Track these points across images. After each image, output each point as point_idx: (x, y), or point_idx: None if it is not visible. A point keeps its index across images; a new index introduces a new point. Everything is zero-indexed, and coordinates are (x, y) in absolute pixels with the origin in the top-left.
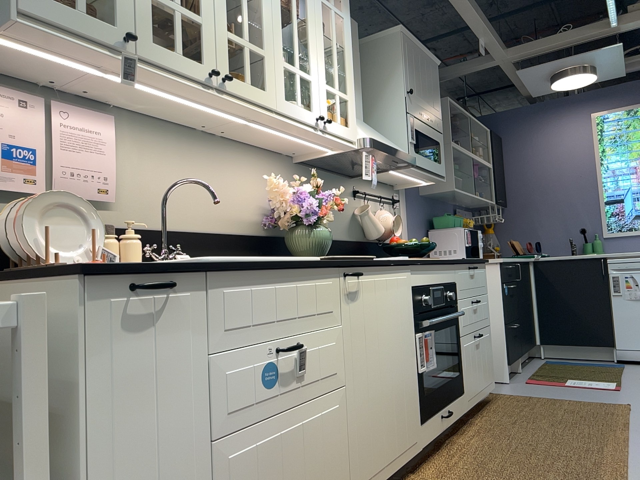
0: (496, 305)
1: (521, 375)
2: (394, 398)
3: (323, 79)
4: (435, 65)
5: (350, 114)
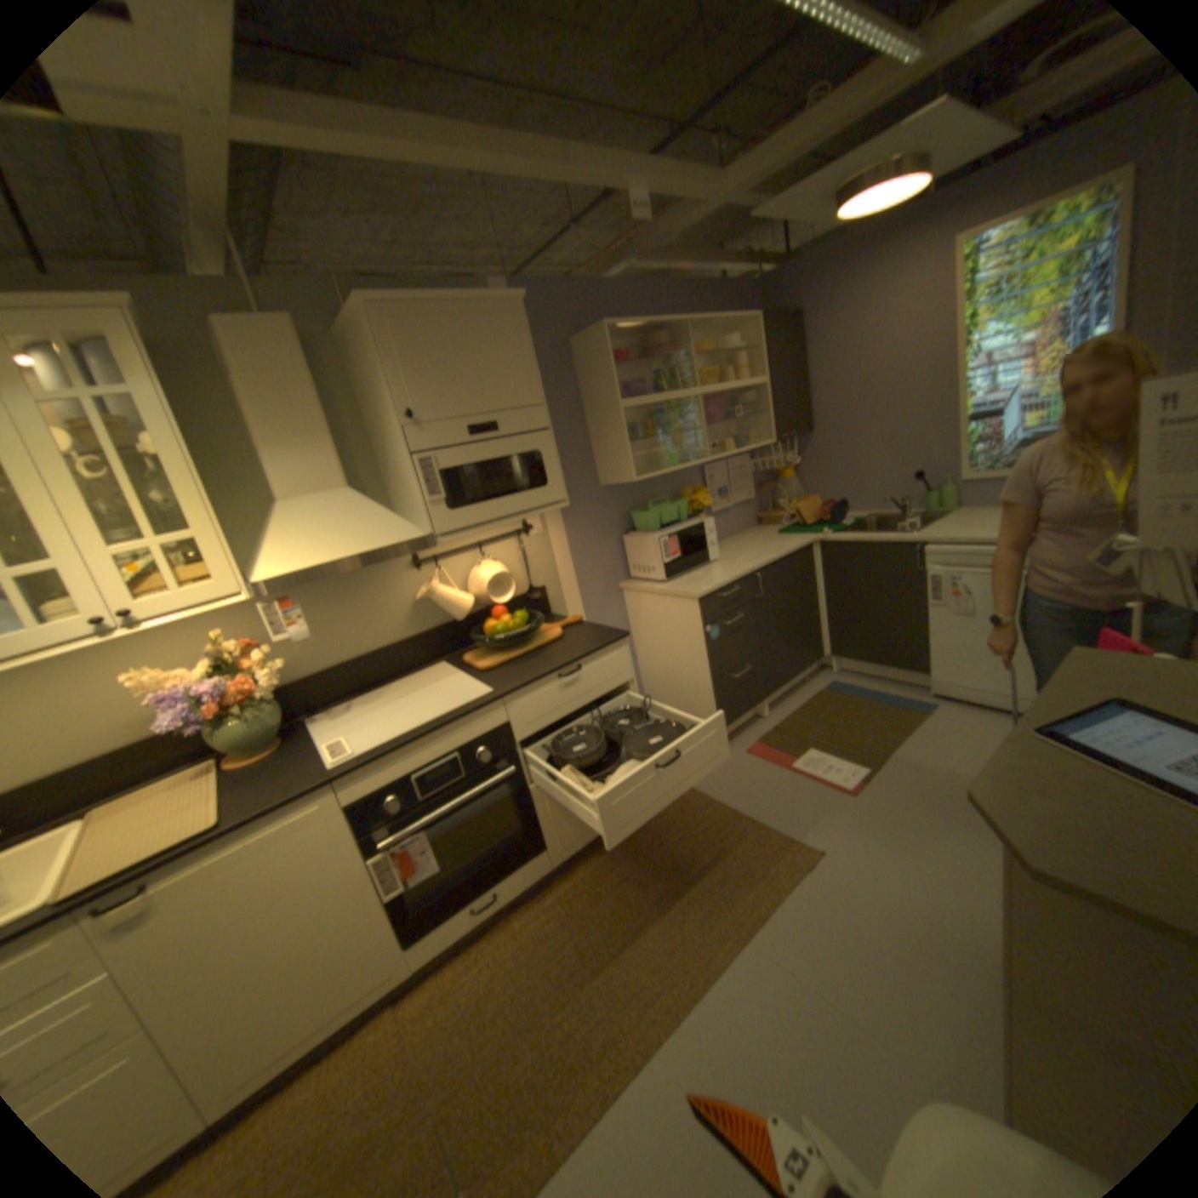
0: (699, 655)
1: (757, 730)
2: (306, 967)
3: (97, 545)
4: (503, 307)
5: (209, 558)
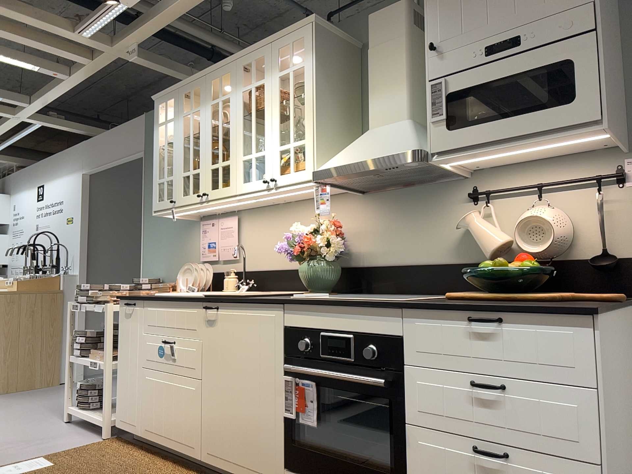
0: None
1: None
2: (245, 416)
3: (275, 144)
4: None
5: (306, 155)
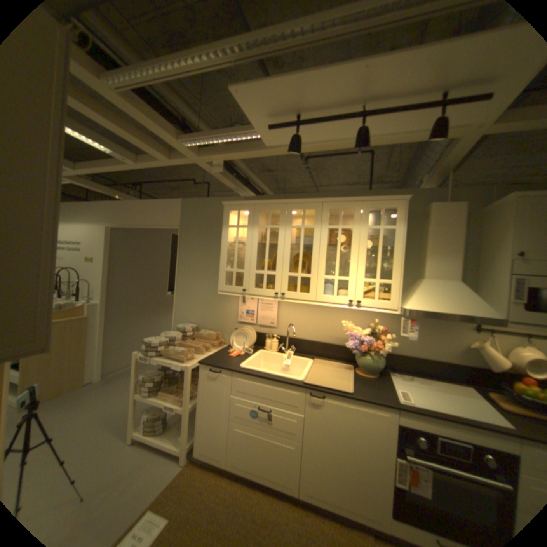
0: None
1: None
2: (353, 478)
3: (361, 276)
4: None
5: (392, 292)
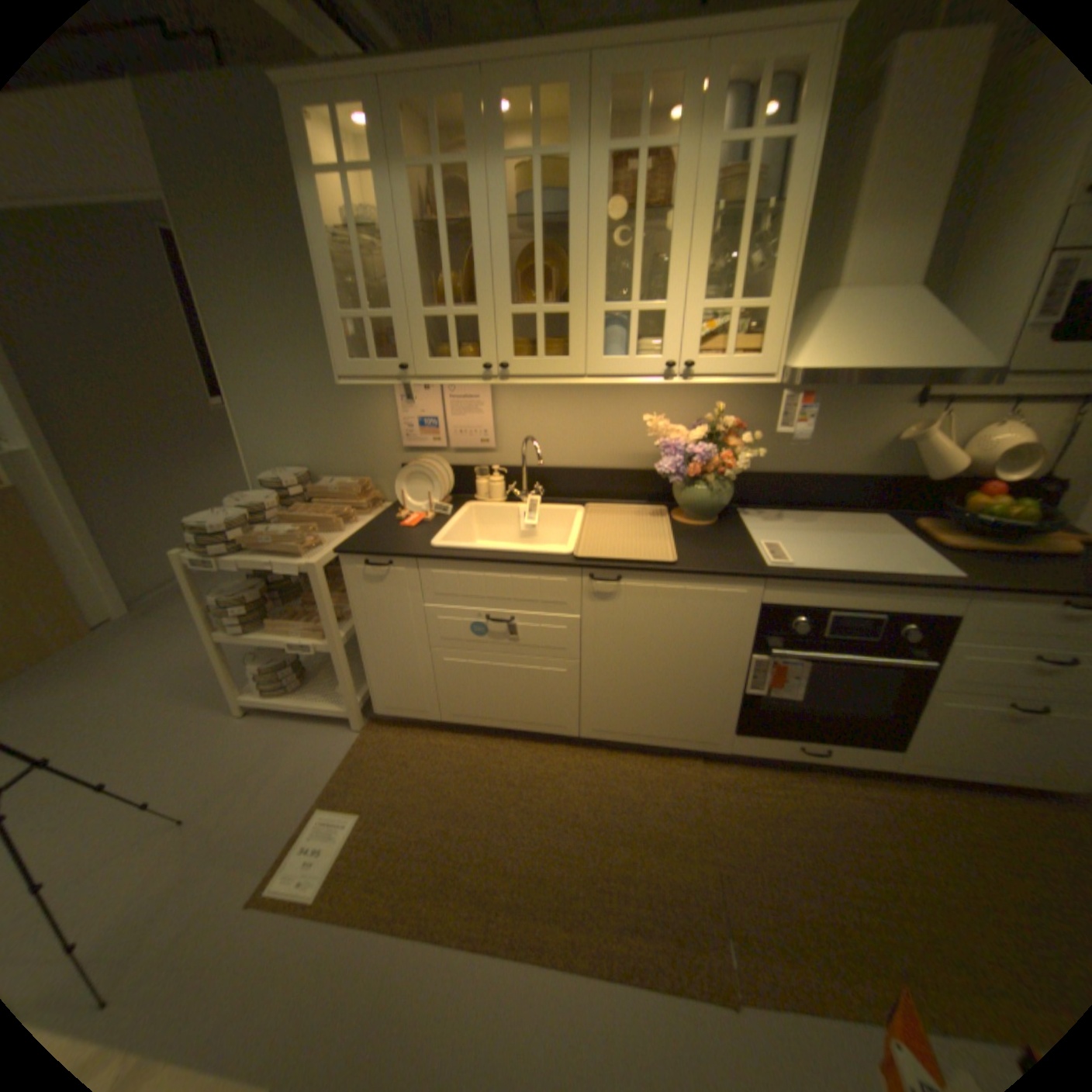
0: None
1: None
2: (674, 695)
3: (698, 294)
4: None
5: (768, 330)
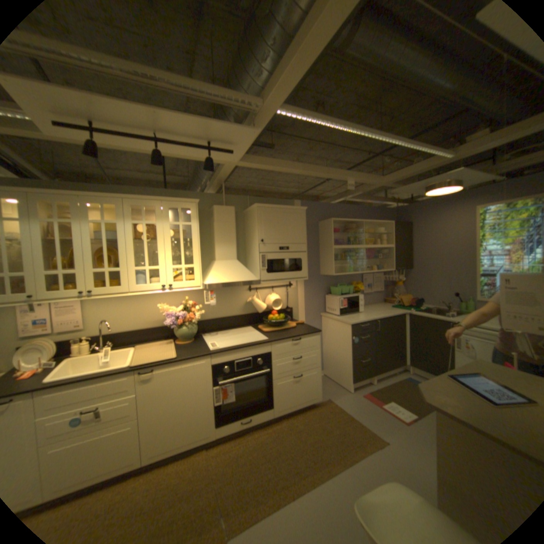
0: (349, 348)
1: (370, 389)
2: (185, 420)
3: (170, 264)
4: (299, 211)
5: (195, 274)
